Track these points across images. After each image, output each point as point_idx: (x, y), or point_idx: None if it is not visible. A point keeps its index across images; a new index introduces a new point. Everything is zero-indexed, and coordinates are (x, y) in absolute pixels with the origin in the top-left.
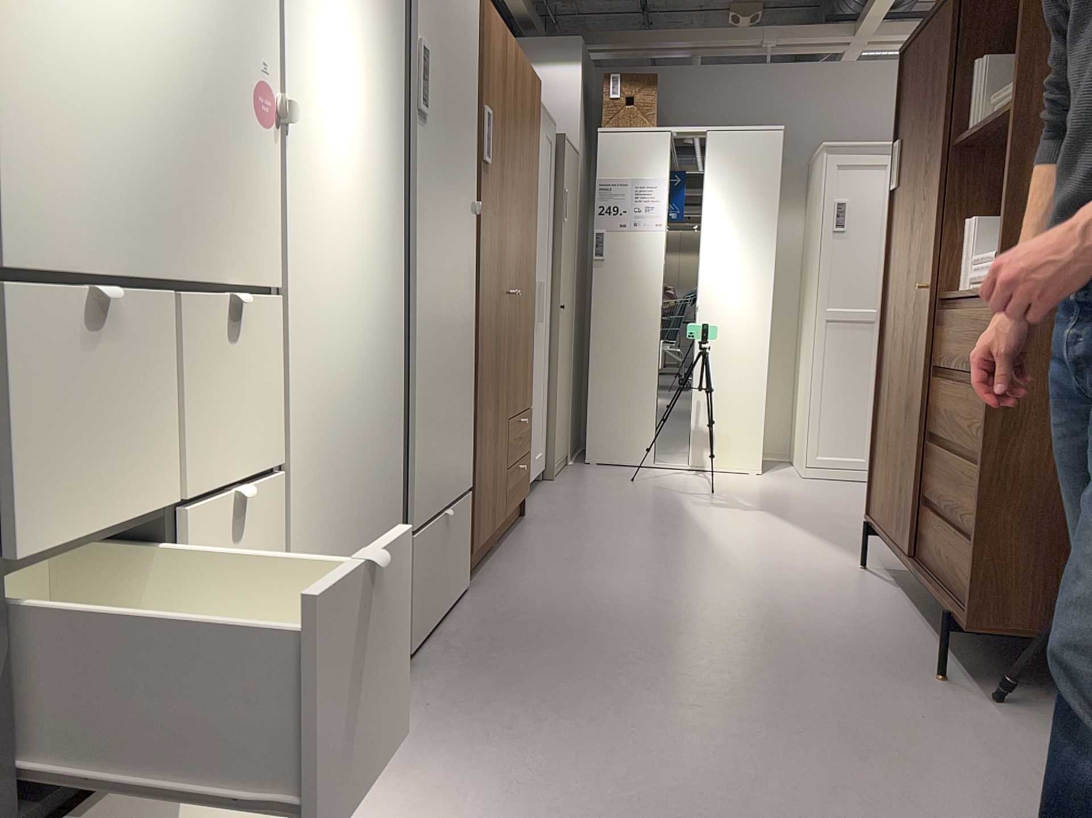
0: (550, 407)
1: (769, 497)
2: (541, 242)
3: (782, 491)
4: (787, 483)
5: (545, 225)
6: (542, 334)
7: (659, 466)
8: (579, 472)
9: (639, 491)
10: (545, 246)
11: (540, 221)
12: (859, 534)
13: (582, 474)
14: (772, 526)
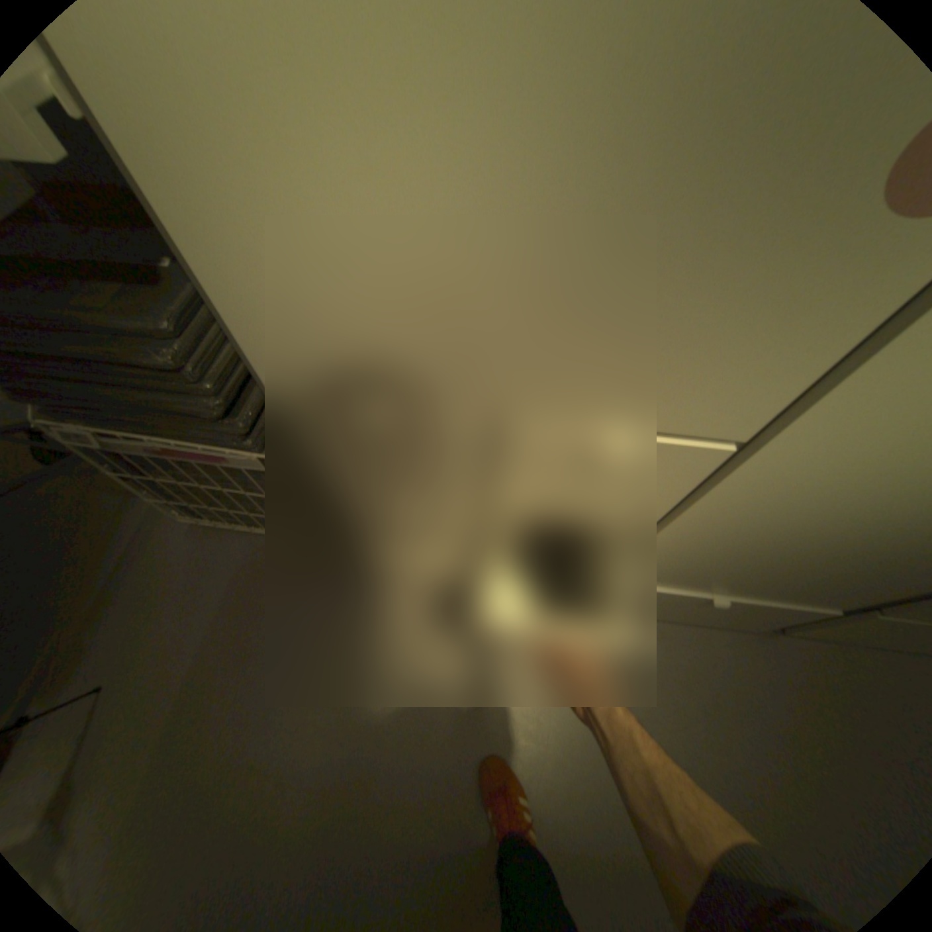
0: None
1: None
2: None
3: None
4: None
5: None
6: None
7: None
8: None
9: None
10: None
11: None
12: None
13: None
14: None
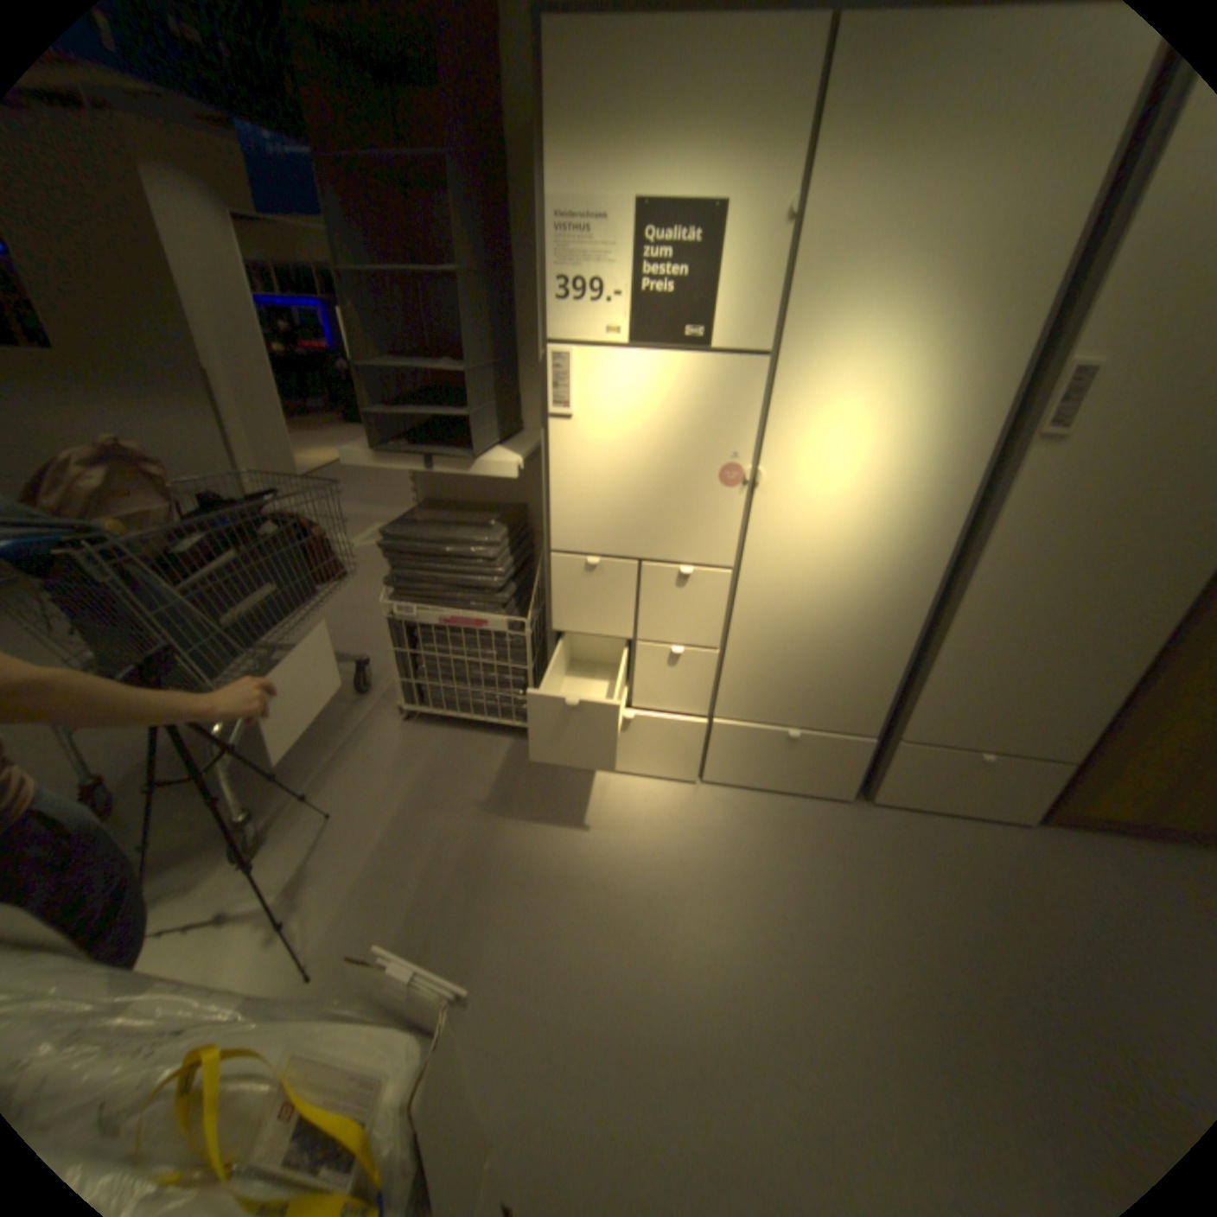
0: None
1: None
2: None
3: None
4: None
5: None
6: None
7: None
8: None
9: None
10: None
11: None
12: None
13: None
14: None
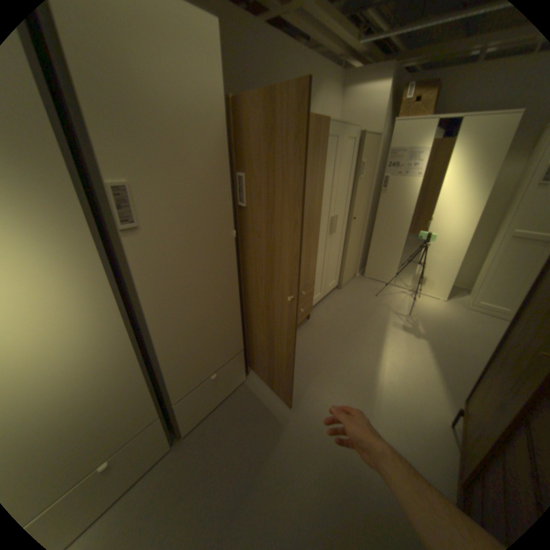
0: (342, 262)
1: (438, 326)
2: (339, 196)
3: (448, 321)
4: (456, 312)
5: (345, 185)
6: (338, 235)
7: (396, 285)
8: (356, 283)
9: (374, 305)
10: (344, 195)
11: (338, 187)
12: (471, 381)
13: (356, 286)
14: (423, 356)
